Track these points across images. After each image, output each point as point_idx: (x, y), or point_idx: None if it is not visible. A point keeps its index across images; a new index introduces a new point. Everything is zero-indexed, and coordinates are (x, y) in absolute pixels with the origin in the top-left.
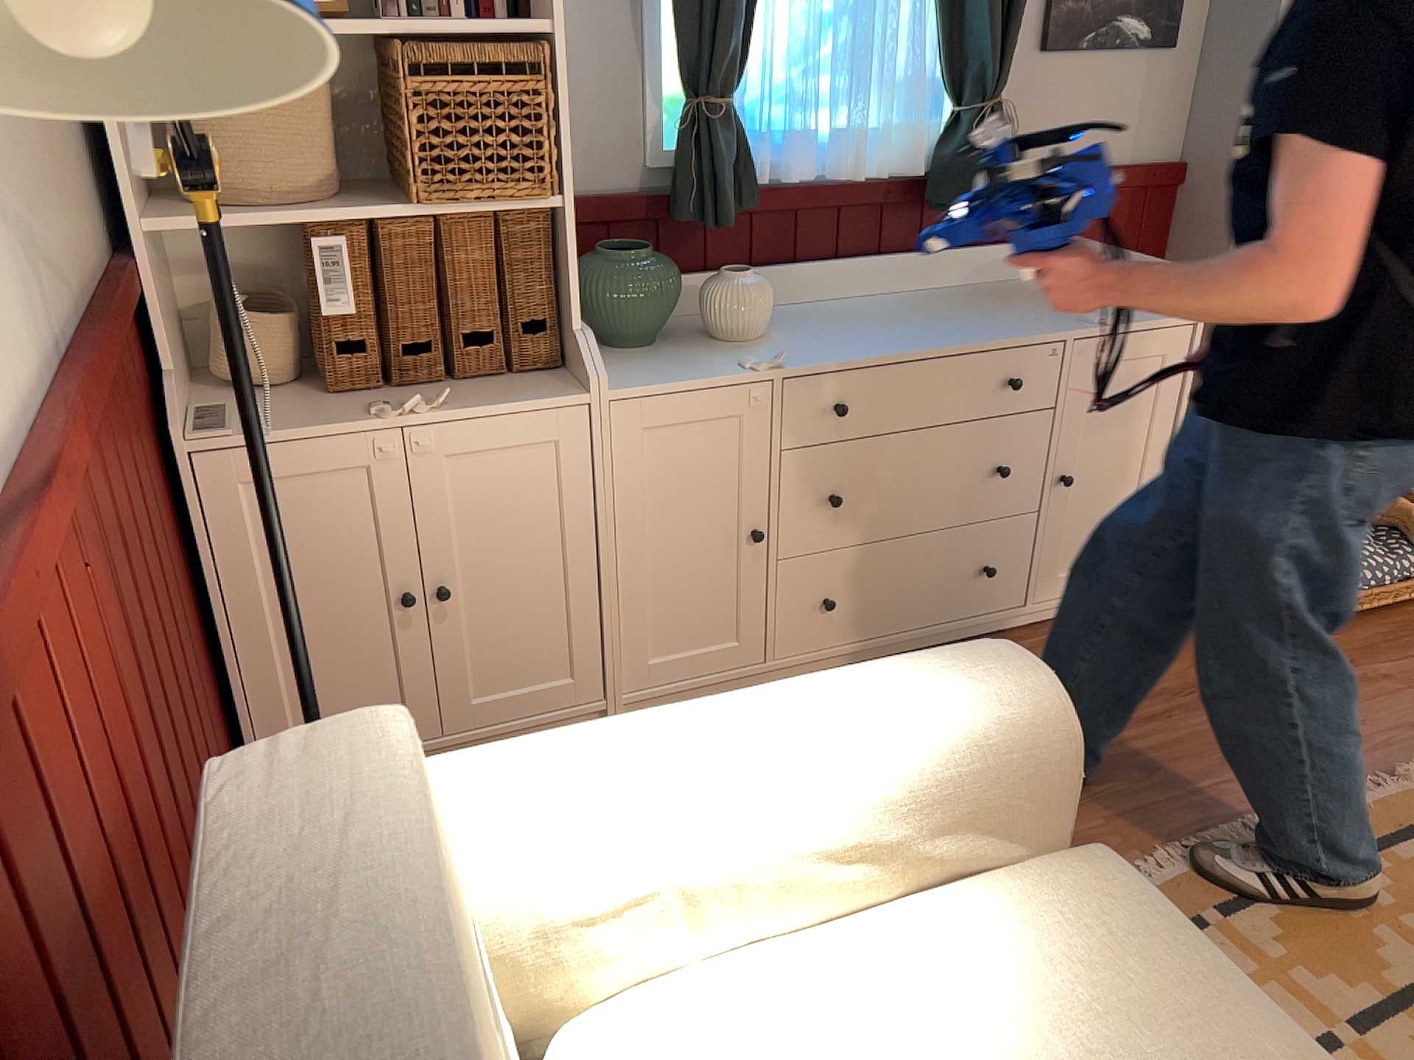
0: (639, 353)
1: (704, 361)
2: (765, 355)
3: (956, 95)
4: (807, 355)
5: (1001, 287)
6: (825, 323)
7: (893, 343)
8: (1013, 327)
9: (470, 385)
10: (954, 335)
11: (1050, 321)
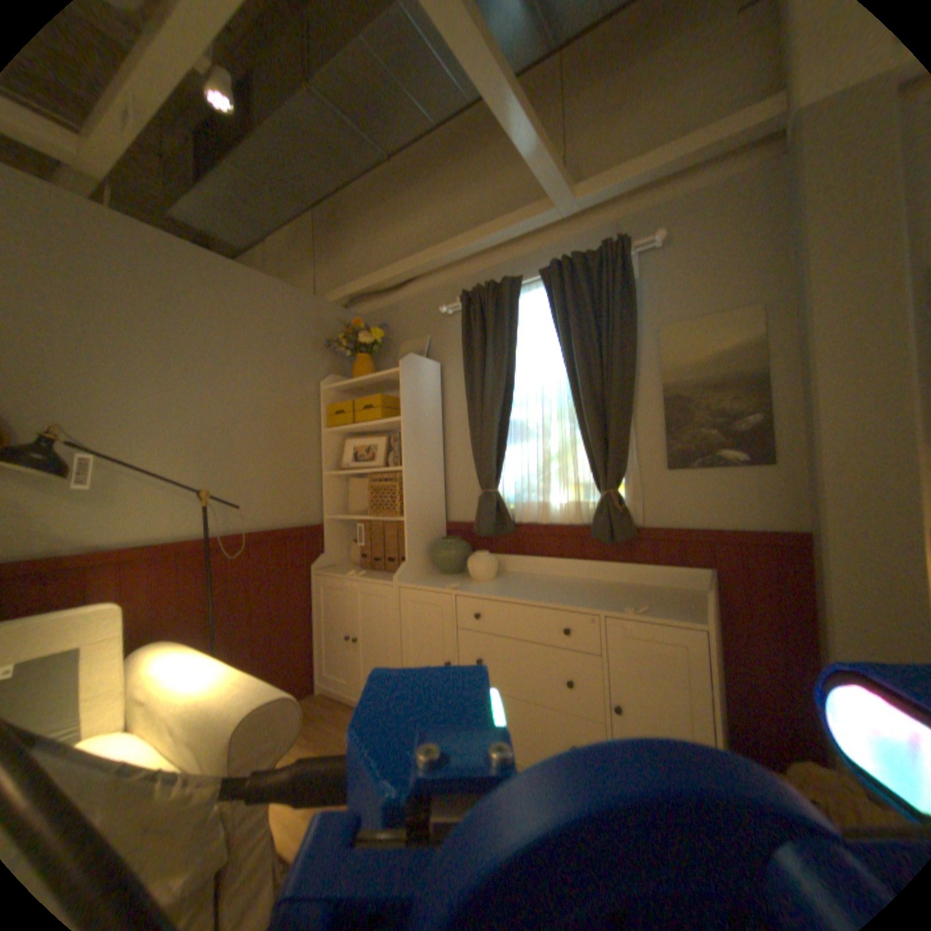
0: (440, 576)
1: (445, 582)
2: (455, 584)
3: (599, 488)
4: (475, 589)
5: (646, 587)
6: (522, 581)
7: (515, 593)
8: (583, 601)
9: (385, 573)
10: (547, 597)
11: (609, 604)
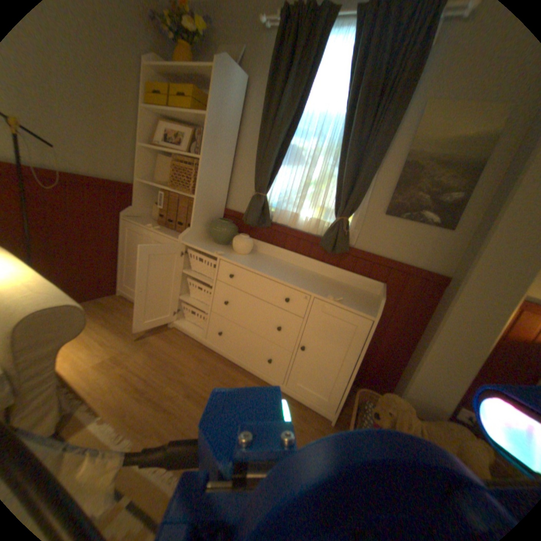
0: (213, 244)
1: (215, 249)
2: (221, 252)
3: (336, 215)
4: (234, 259)
5: (341, 284)
6: (266, 261)
7: (260, 268)
8: (303, 284)
9: (174, 232)
10: (281, 276)
11: (318, 290)
